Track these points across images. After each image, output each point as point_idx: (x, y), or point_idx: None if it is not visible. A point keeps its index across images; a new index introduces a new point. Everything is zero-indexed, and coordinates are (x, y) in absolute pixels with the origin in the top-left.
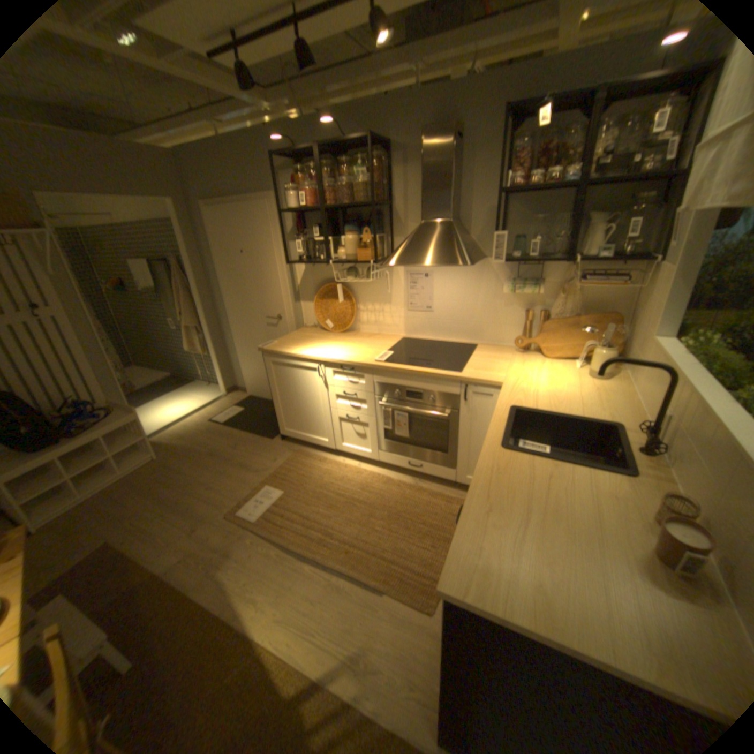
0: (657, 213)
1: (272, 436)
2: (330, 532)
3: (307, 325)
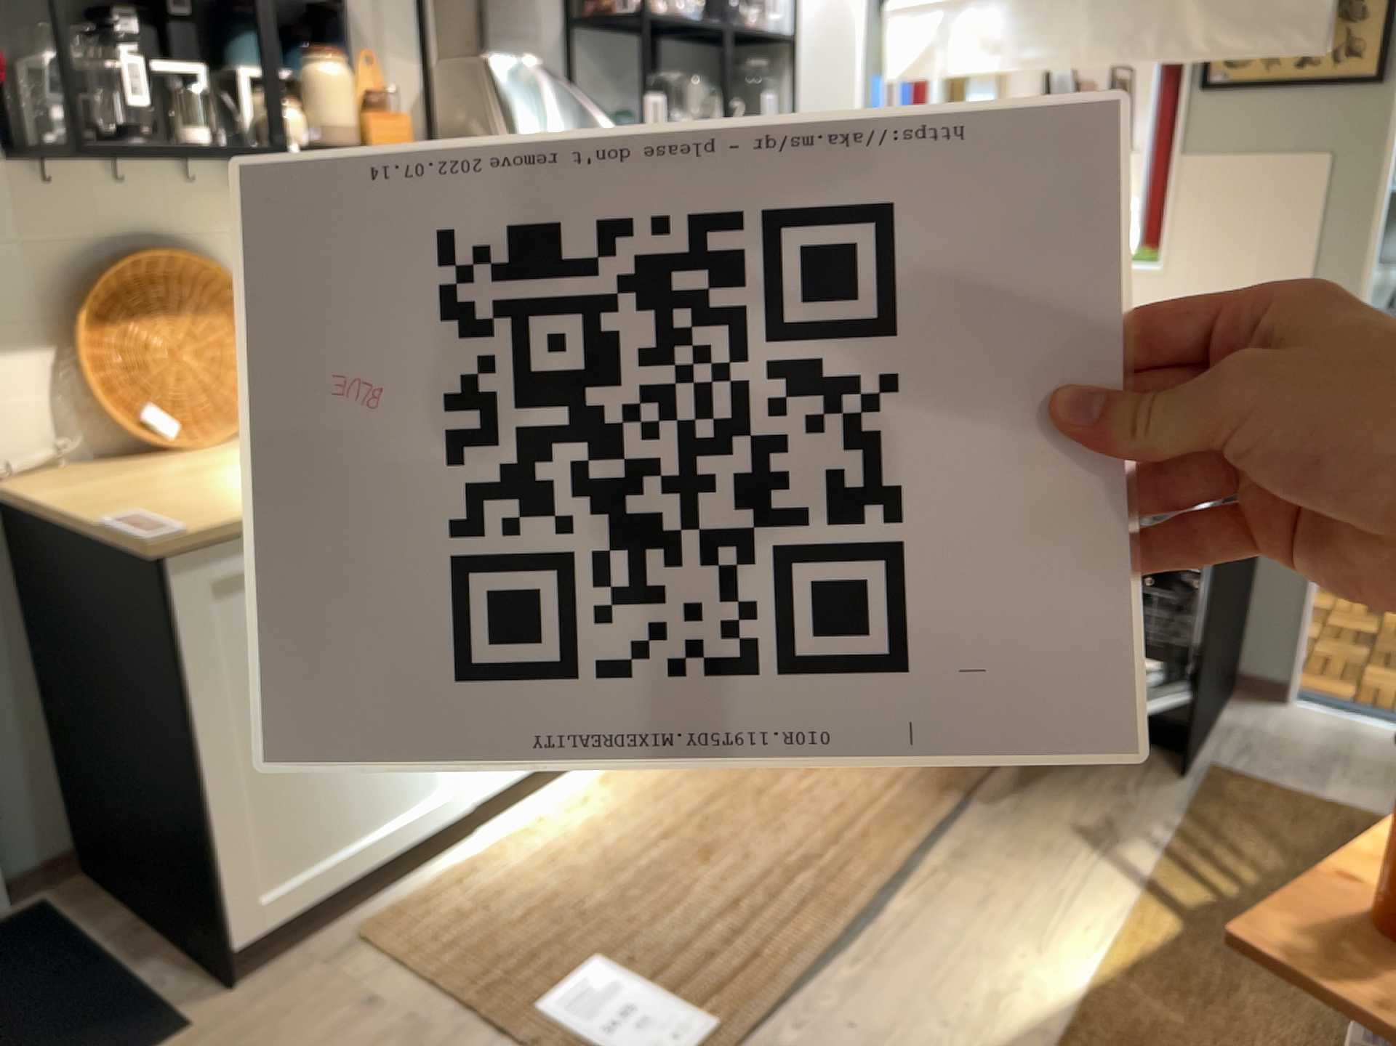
0: (738, 94)
1: (167, 1025)
2: (800, 859)
3: (11, 470)
